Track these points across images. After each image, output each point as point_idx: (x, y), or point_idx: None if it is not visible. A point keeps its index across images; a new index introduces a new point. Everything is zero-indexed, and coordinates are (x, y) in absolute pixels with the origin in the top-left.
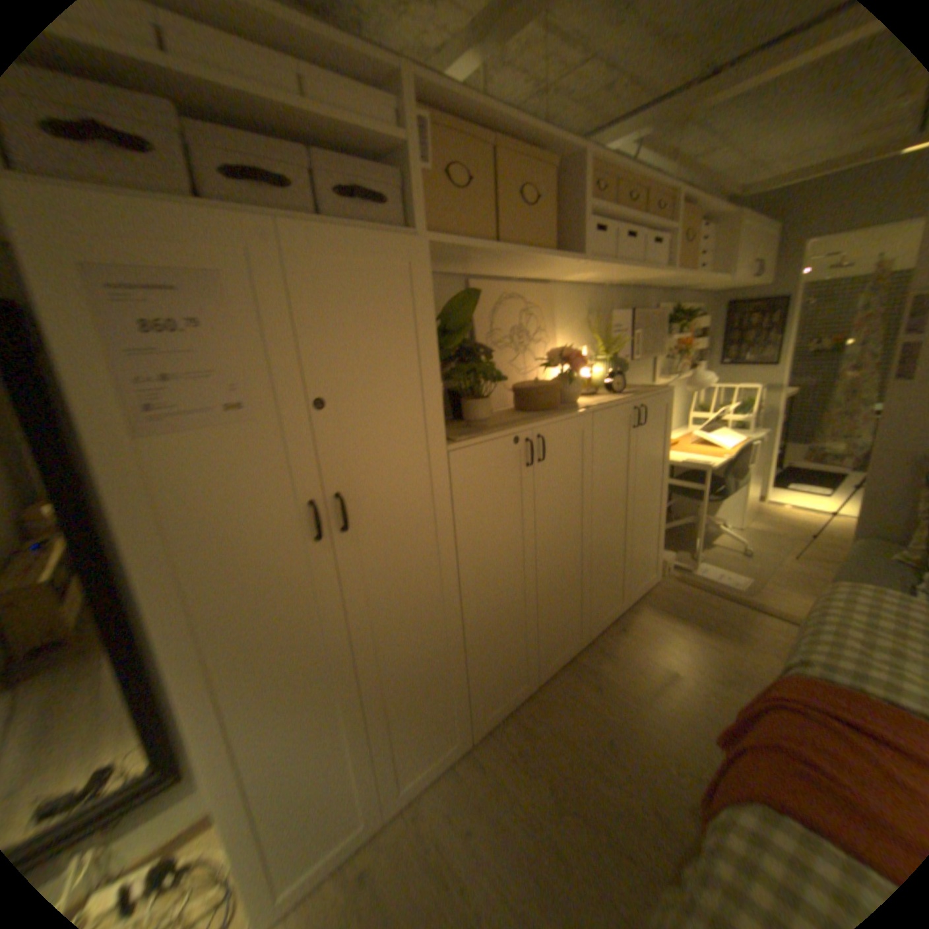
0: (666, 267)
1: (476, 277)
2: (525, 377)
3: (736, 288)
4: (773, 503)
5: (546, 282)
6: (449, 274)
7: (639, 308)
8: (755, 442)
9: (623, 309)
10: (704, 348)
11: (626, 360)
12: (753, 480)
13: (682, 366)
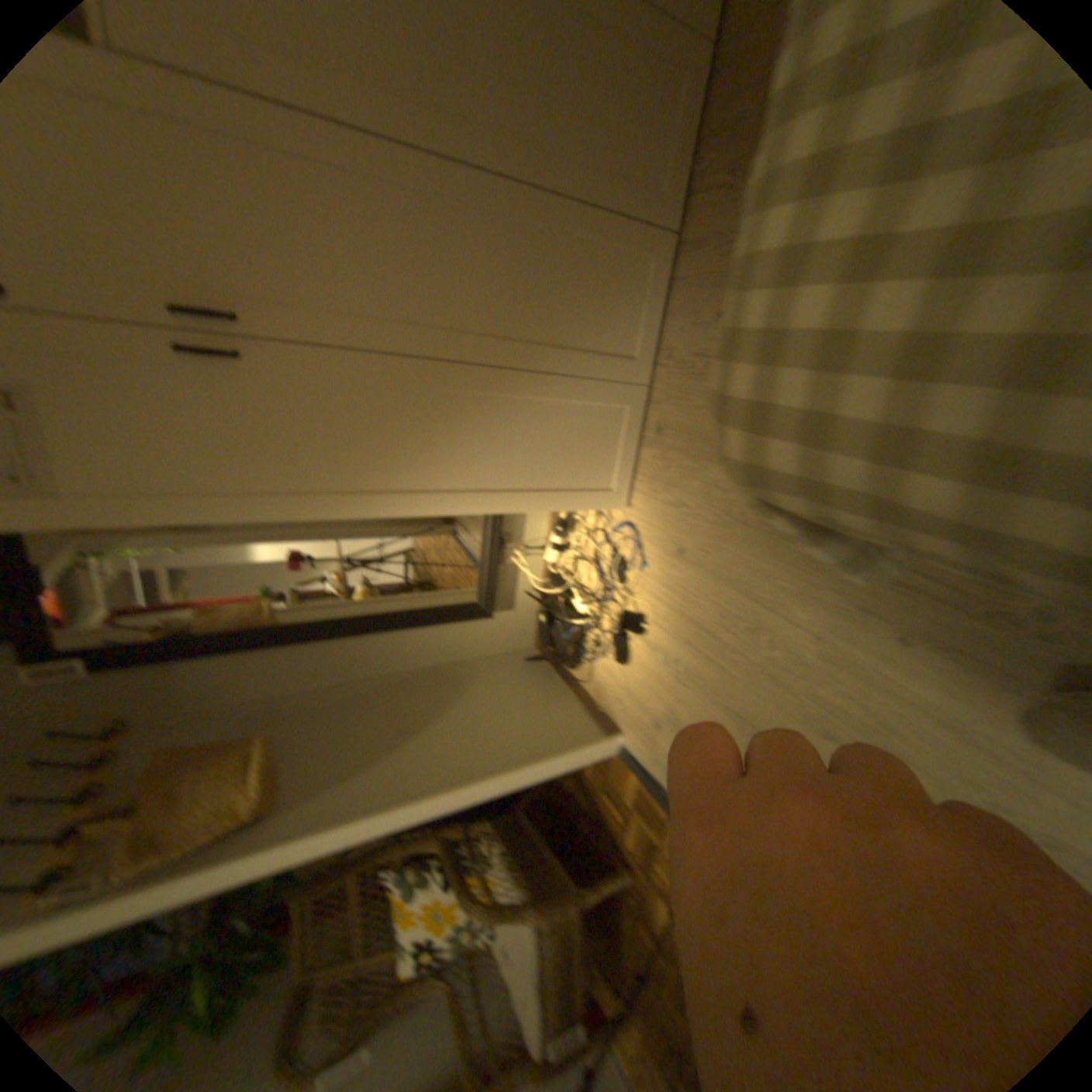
0: None
1: None
2: None
3: None
4: None
5: None
6: None
7: None
8: None
9: None
10: None
11: None
12: None
13: None
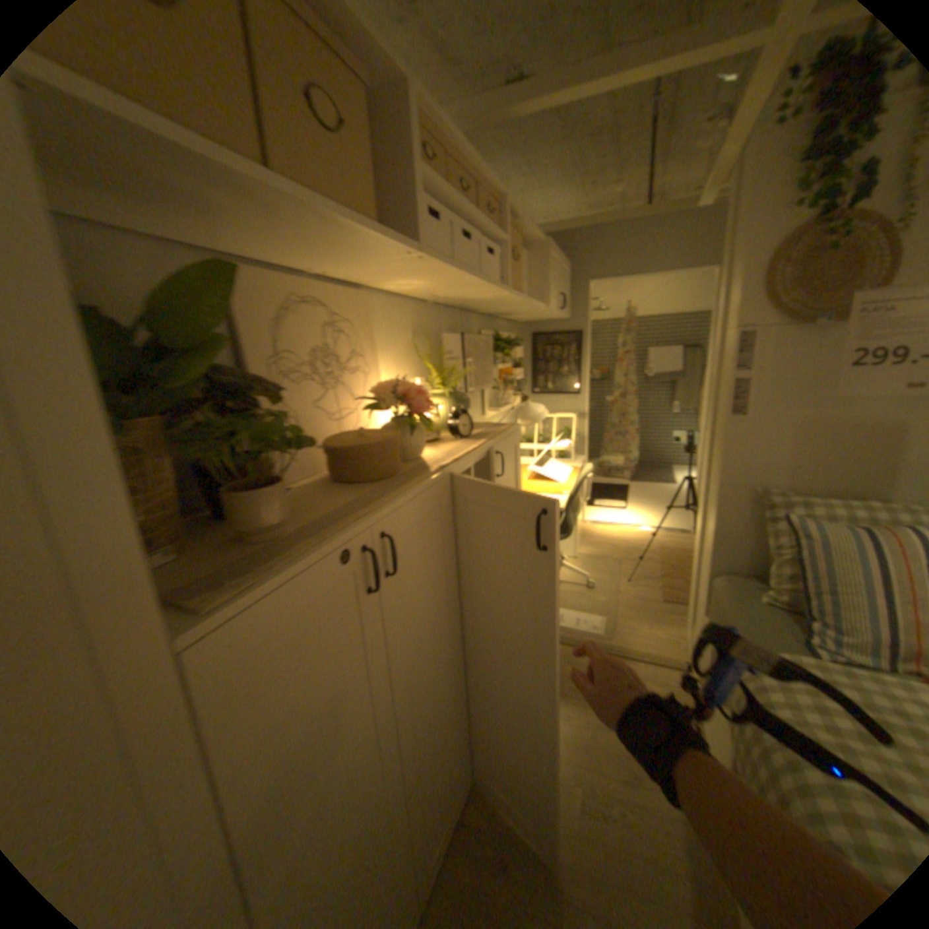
0: (502, 283)
1: (239, 259)
2: (342, 423)
3: (538, 320)
4: (589, 521)
5: (357, 286)
6: (177, 243)
7: (464, 333)
8: (580, 471)
9: (449, 332)
10: (519, 378)
11: (461, 393)
12: (579, 506)
13: (505, 397)
